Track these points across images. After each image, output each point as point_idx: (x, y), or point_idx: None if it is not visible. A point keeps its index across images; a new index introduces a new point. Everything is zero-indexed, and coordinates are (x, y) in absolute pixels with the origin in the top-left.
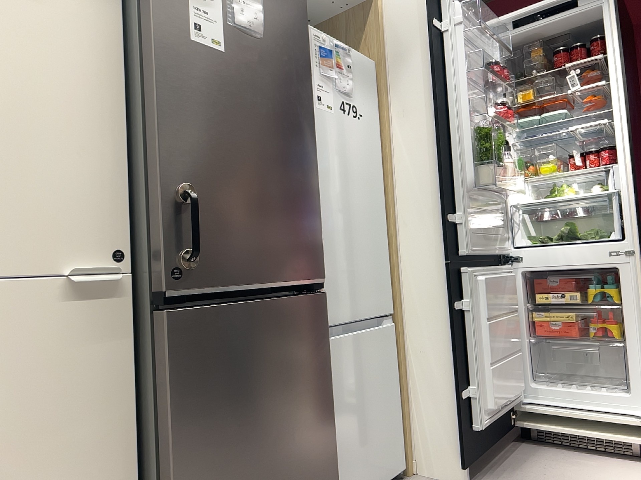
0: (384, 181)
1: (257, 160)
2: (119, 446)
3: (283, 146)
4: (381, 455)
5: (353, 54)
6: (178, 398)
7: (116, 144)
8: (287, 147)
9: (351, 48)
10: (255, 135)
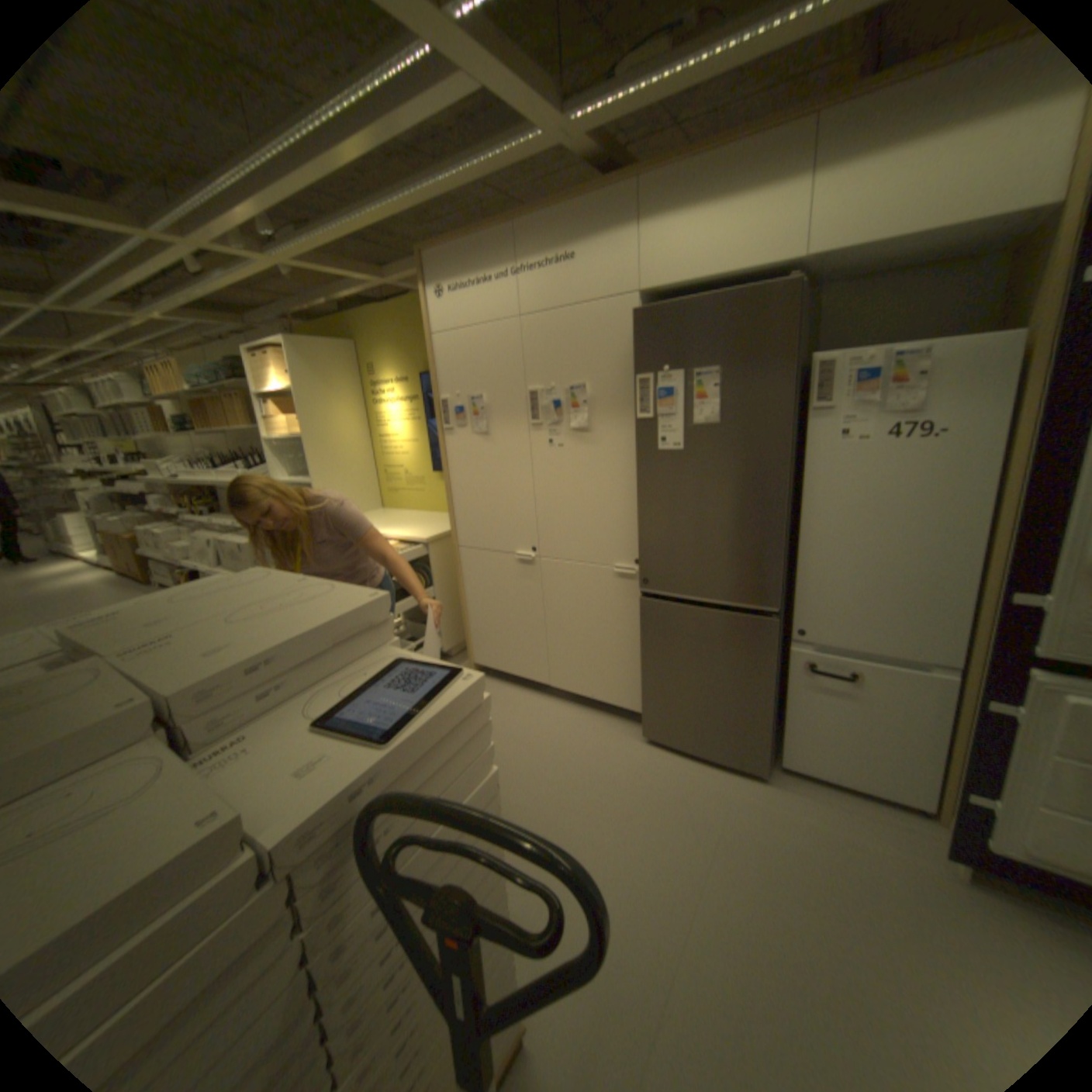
0: (1001, 509)
1: (708, 519)
2: (638, 643)
3: (739, 506)
4: (880, 775)
5: (943, 348)
6: (646, 637)
7: (638, 506)
8: (743, 506)
9: (941, 339)
10: (708, 501)
